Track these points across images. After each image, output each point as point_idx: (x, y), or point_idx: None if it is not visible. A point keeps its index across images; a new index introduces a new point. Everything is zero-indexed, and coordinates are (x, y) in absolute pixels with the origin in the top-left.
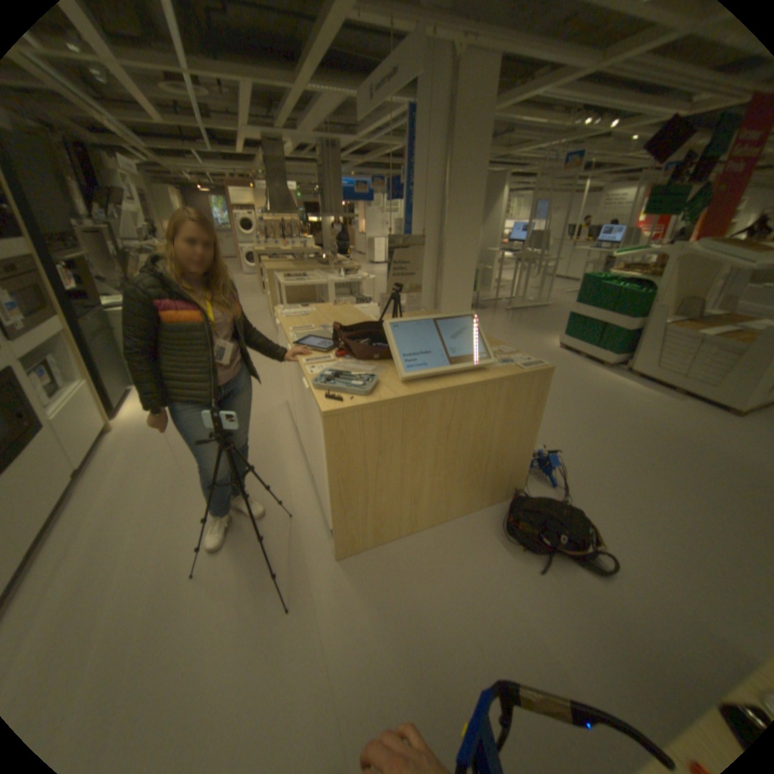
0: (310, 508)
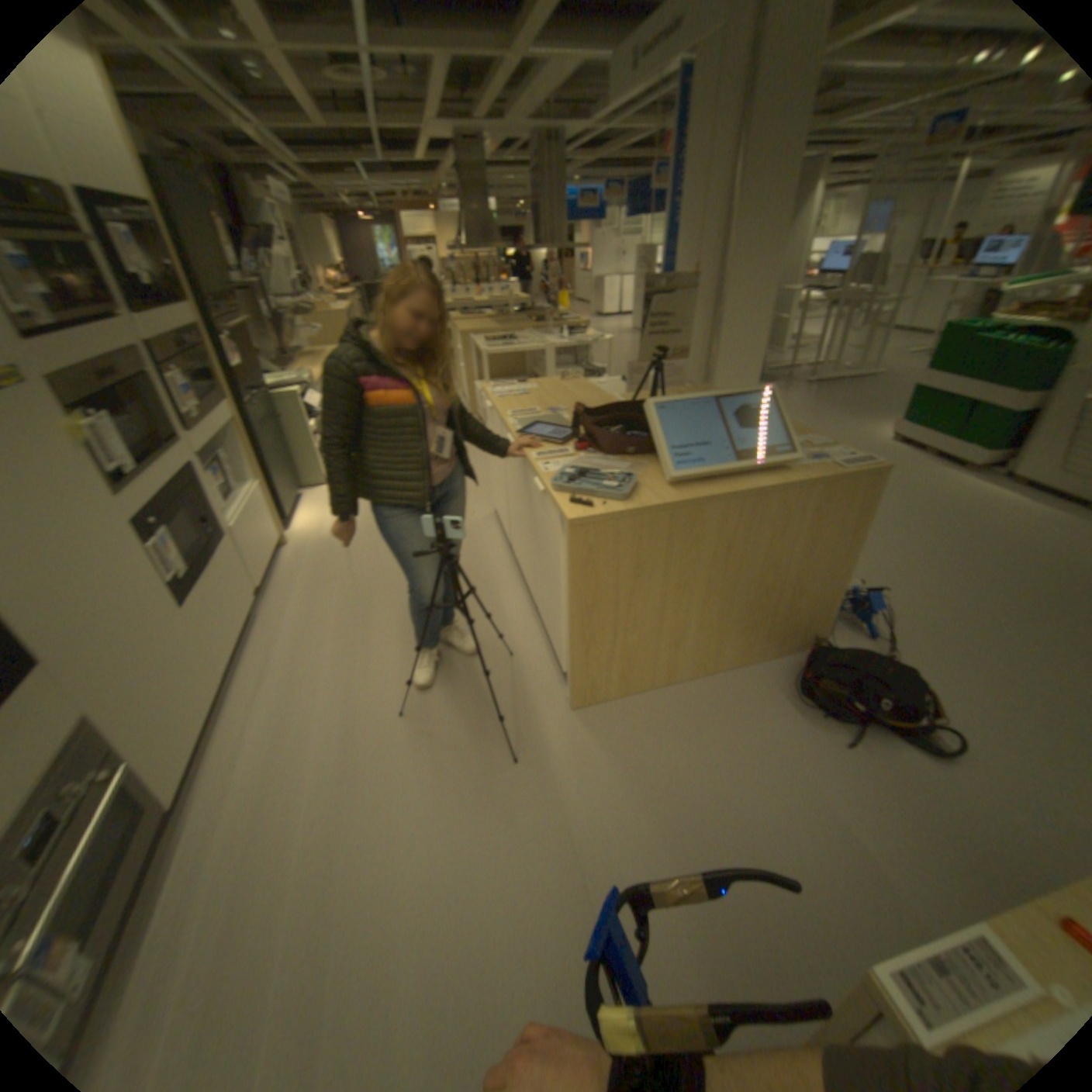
0: (535, 646)
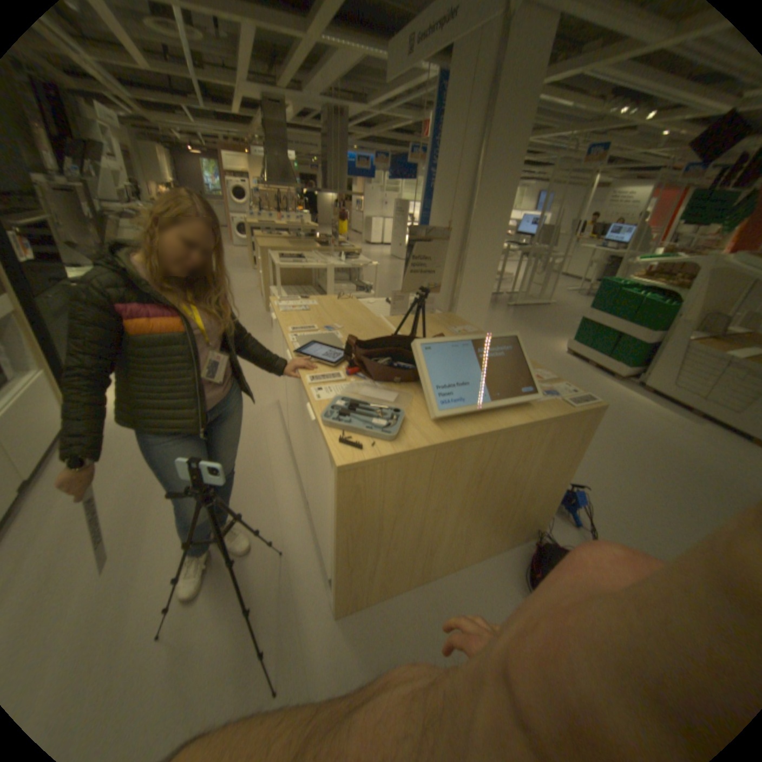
0: (305, 542)
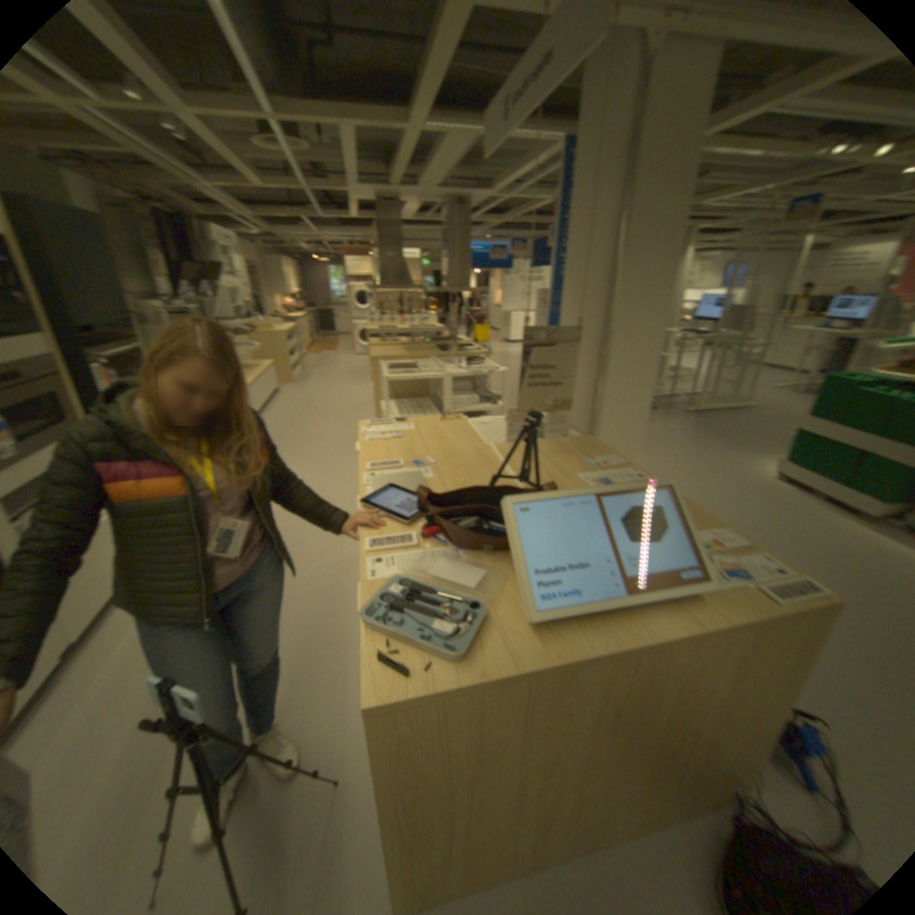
0: None
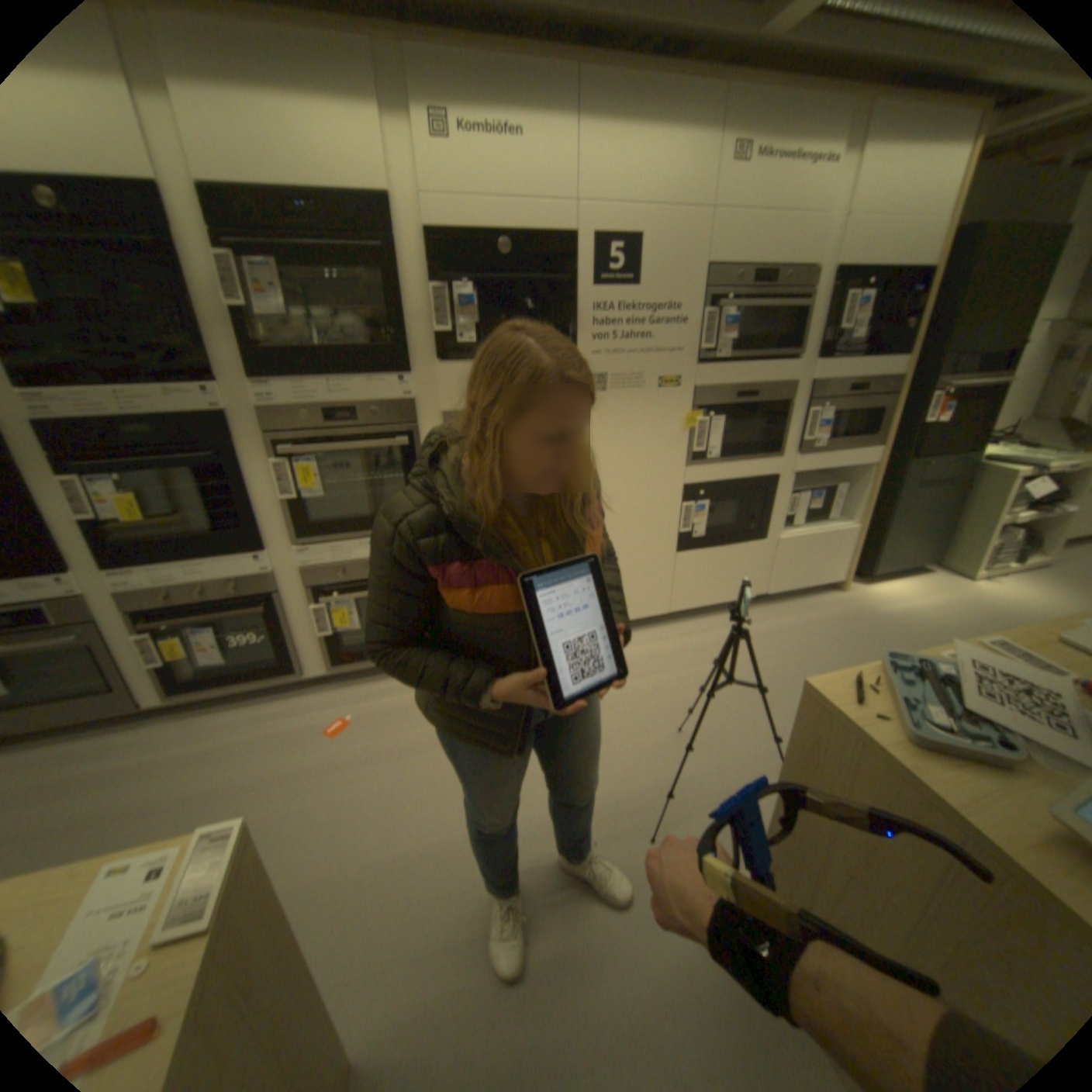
0: None
